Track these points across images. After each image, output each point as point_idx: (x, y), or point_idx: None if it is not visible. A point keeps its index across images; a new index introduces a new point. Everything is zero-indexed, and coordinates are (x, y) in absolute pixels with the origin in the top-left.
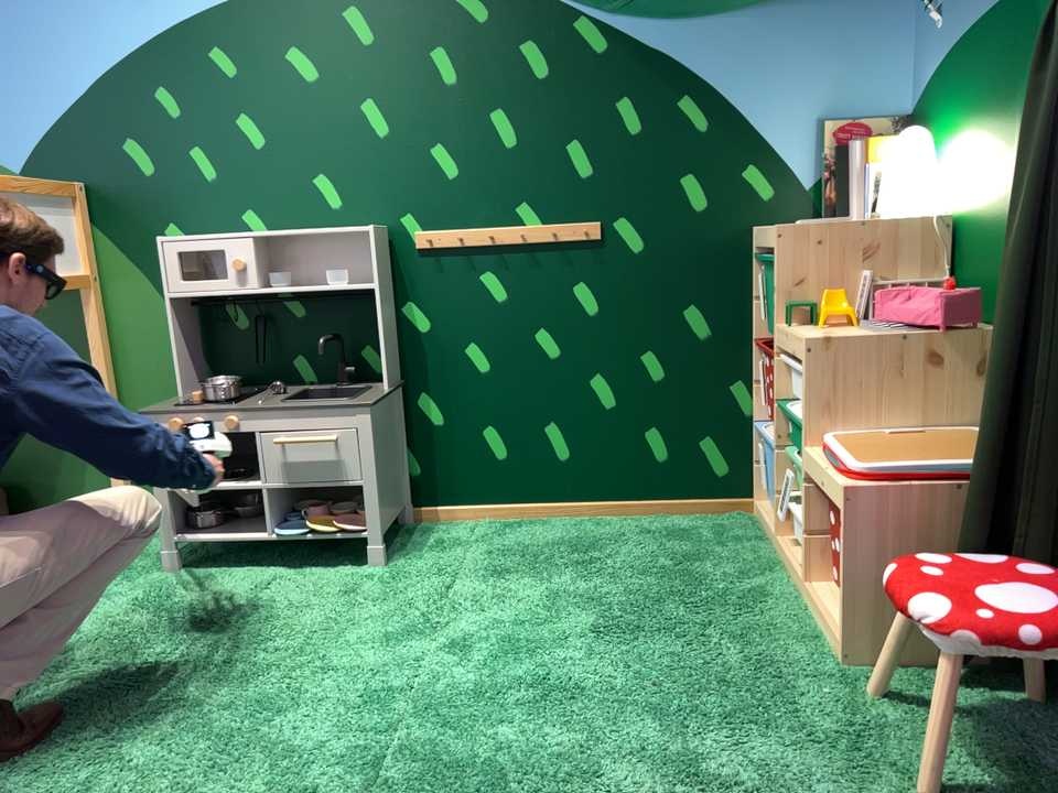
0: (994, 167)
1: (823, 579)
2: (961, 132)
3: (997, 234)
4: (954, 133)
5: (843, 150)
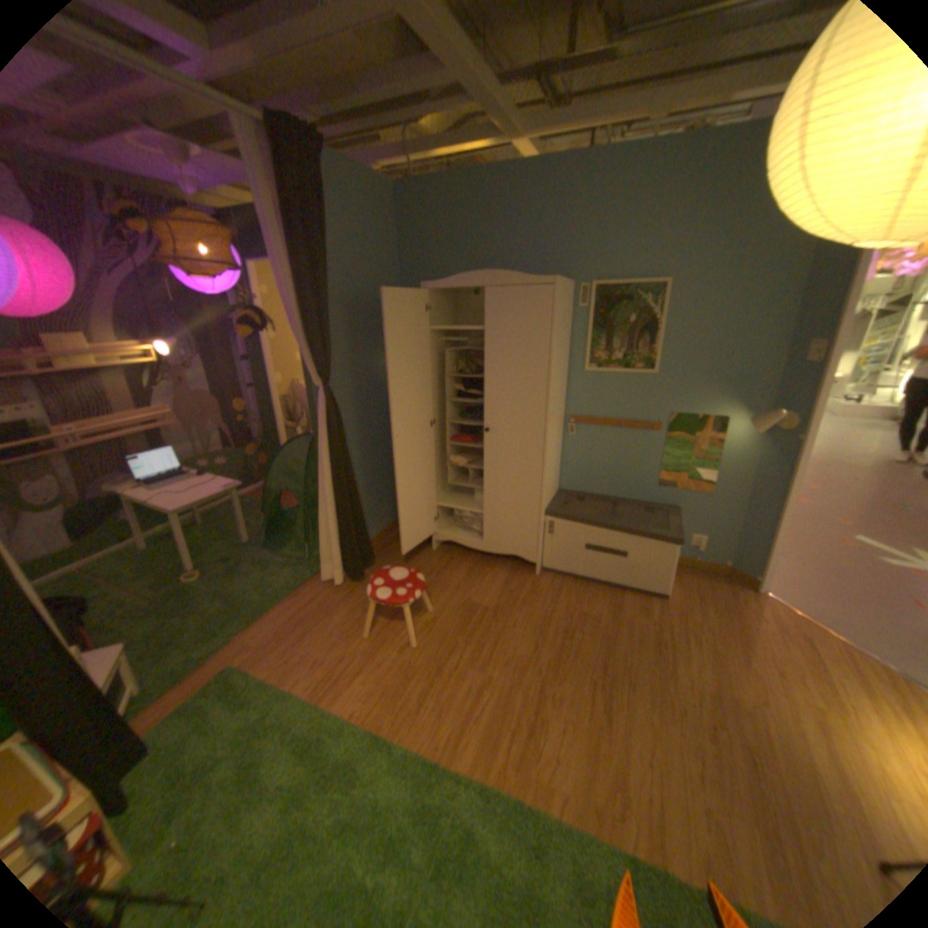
0: None
1: None
2: None
3: None
4: None
5: None
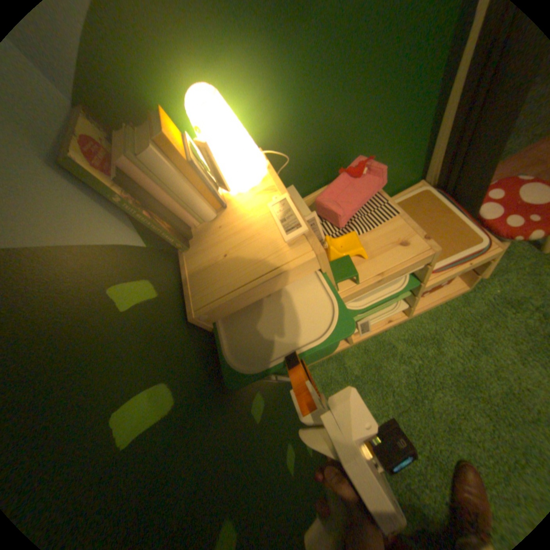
0: (302, 74)
1: (432, 298)
2: (225, 66)
3: (324, 123)
4: (212, 74)
5: (123, 171)
